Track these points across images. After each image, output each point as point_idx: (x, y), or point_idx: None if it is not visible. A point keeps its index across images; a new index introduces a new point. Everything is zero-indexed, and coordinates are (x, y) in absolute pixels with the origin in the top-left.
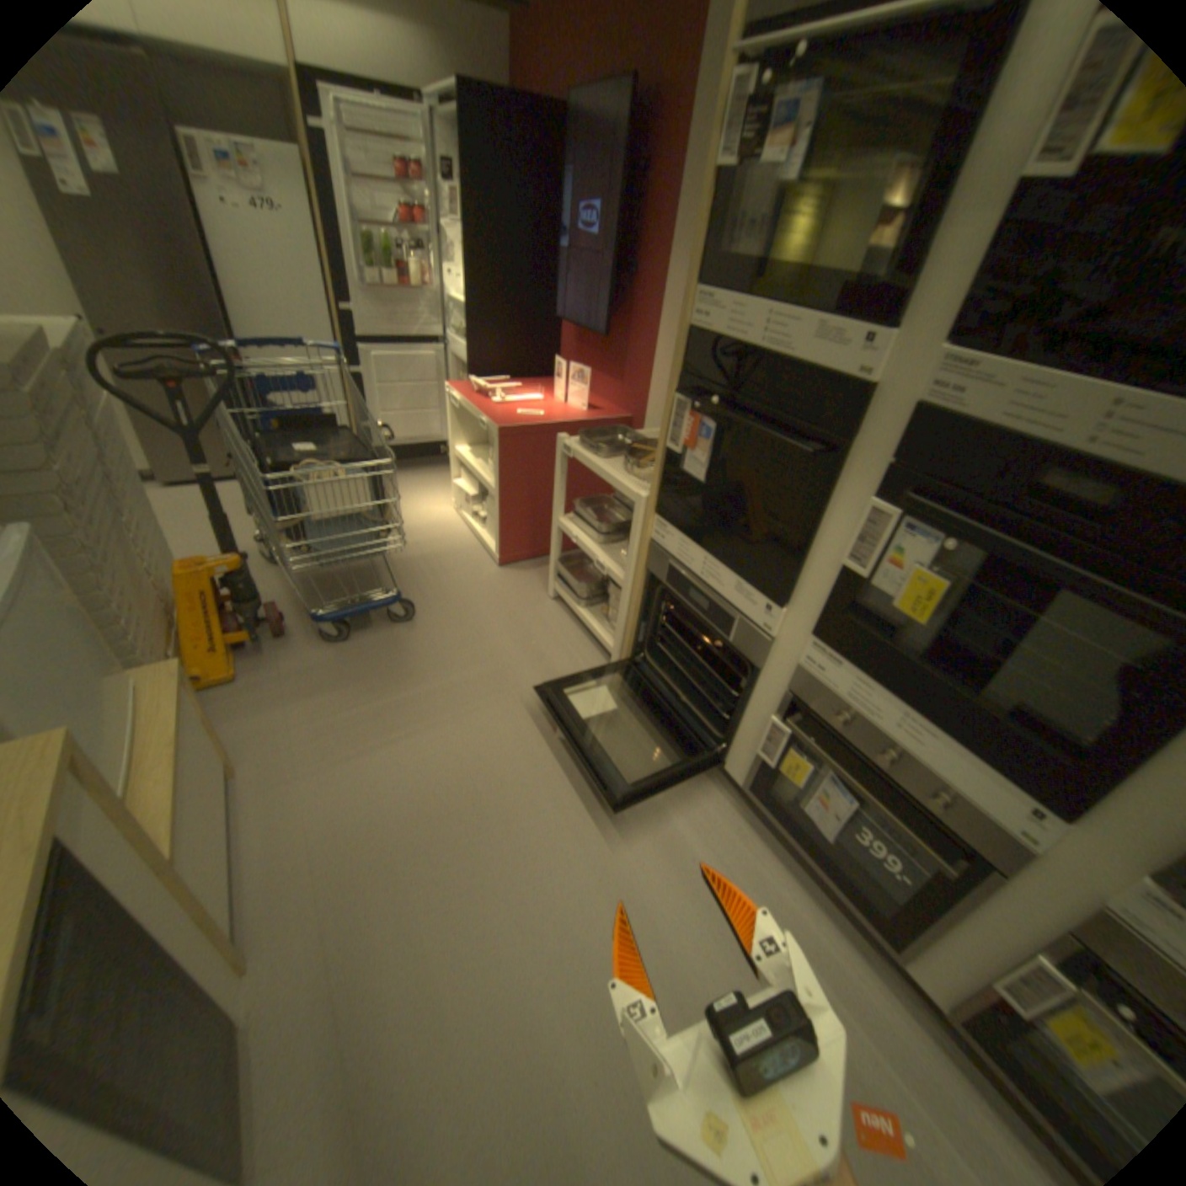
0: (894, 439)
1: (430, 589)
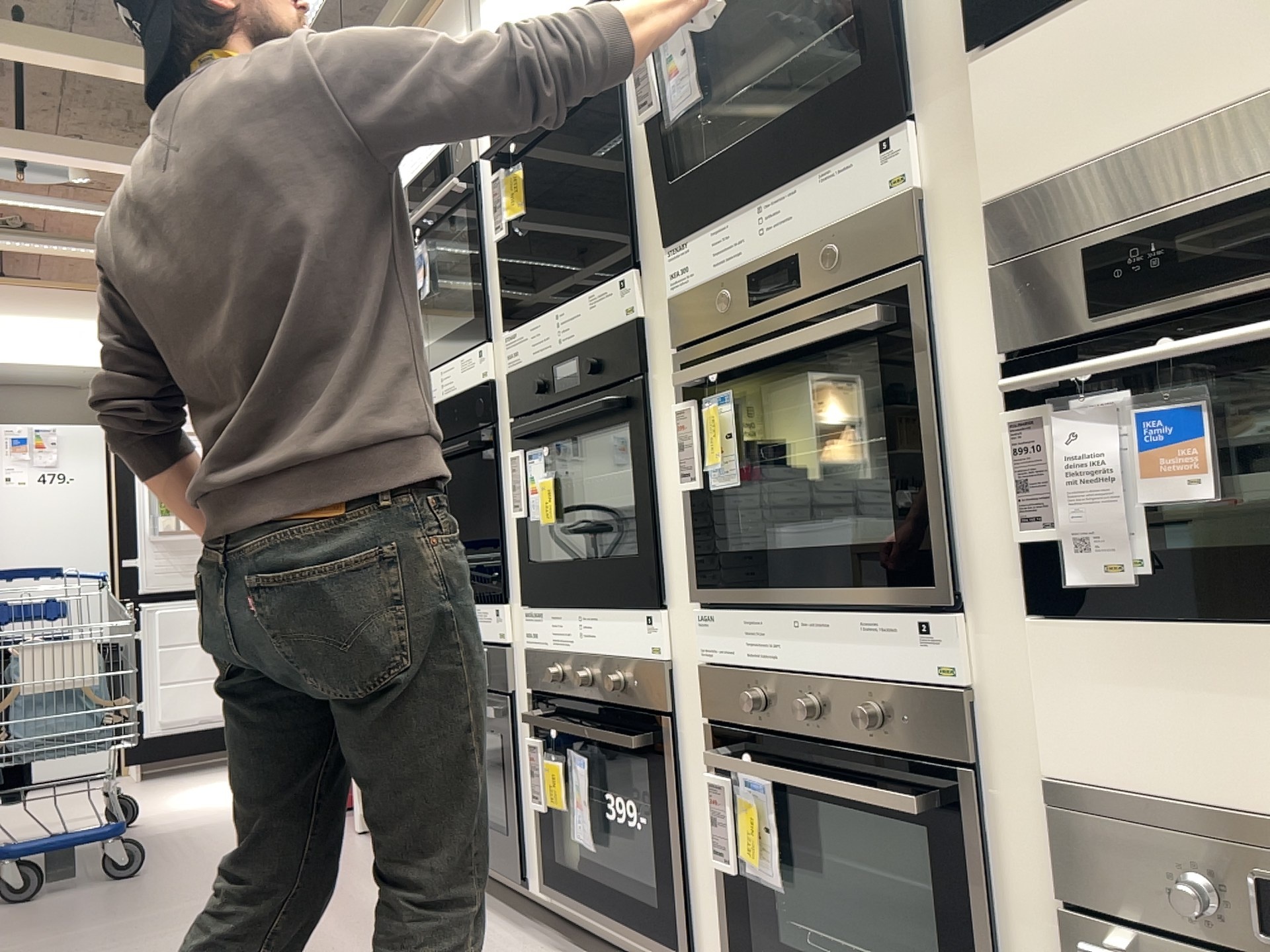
0: (509, 408)
1: (178, 849)
